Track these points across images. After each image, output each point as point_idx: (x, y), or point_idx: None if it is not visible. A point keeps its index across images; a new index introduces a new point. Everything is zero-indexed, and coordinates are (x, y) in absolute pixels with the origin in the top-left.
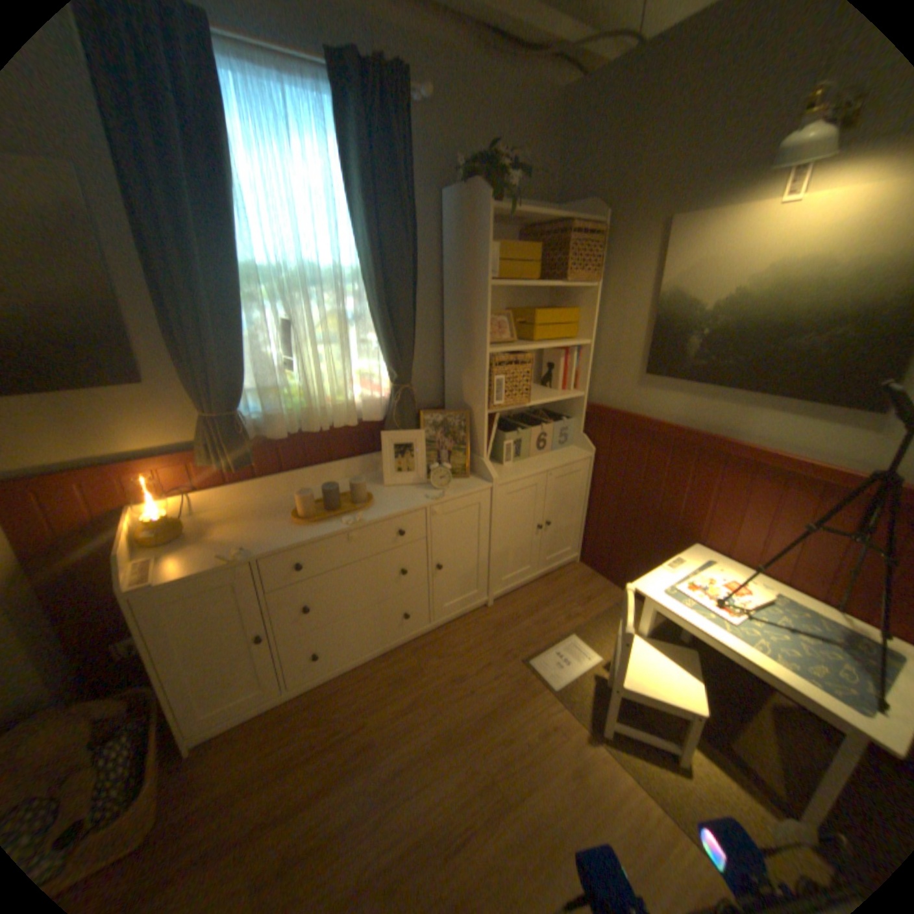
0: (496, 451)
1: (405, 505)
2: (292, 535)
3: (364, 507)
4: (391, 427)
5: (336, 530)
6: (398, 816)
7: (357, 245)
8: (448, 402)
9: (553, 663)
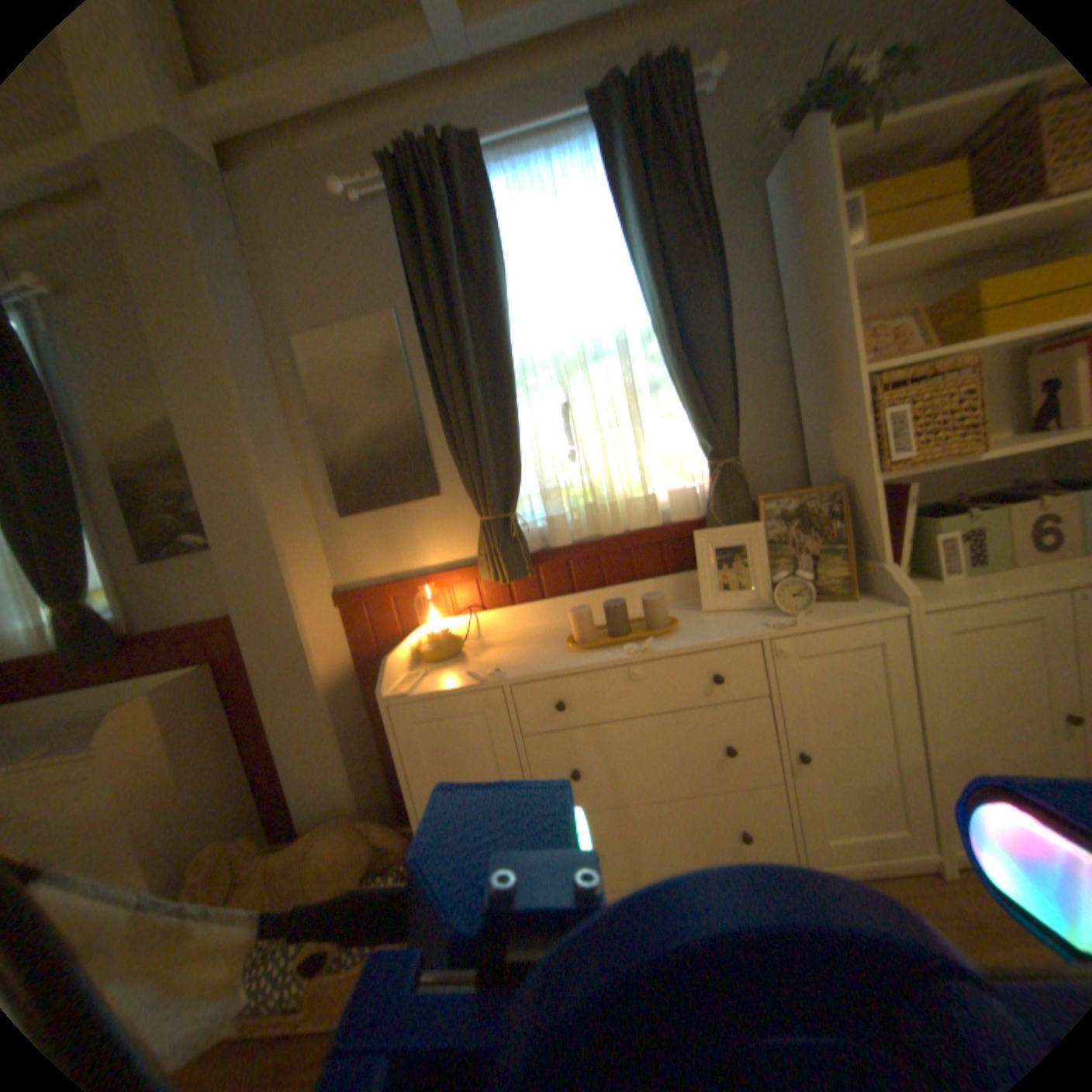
0: (928, 557)
1: (727, 634)
2: (560, 660)
3: (662, 633)
4: (713, 524)
5: (615, 659)
6: None
7: (646, 294)
8: (817, 484)
9: None
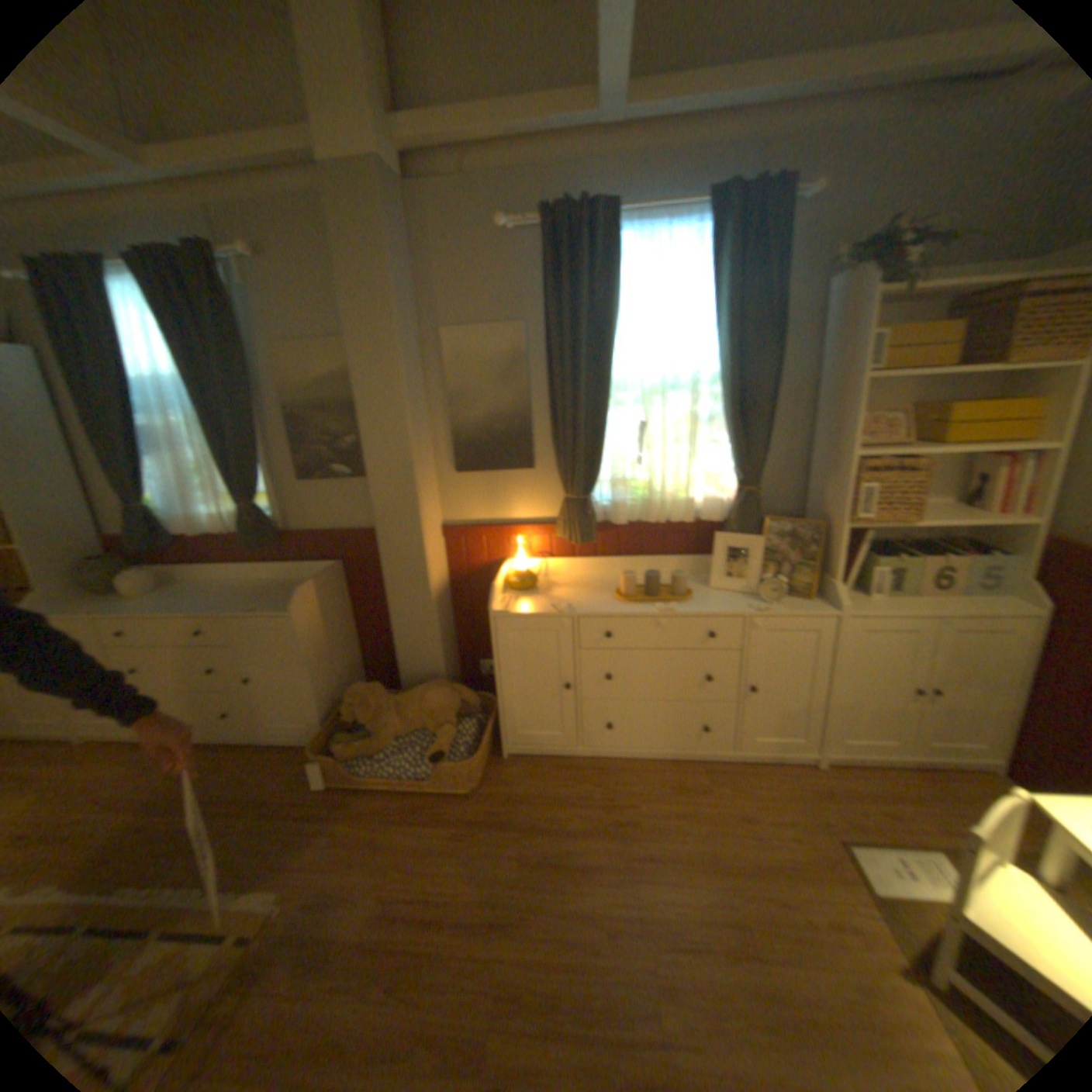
0: (867, 579)
1: (723, 609)
2: (611, 607)
3: (681, 600)
4: (730, 529)
5: (648, 613)
6: (643, 892)
7: (721, 349)
8: (809, 511)
9: (891, 868)
